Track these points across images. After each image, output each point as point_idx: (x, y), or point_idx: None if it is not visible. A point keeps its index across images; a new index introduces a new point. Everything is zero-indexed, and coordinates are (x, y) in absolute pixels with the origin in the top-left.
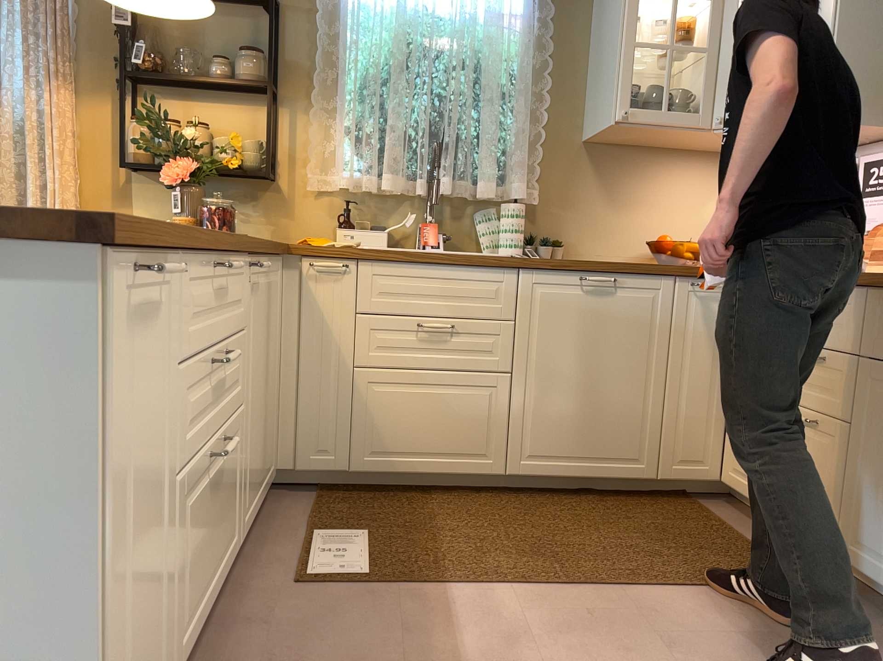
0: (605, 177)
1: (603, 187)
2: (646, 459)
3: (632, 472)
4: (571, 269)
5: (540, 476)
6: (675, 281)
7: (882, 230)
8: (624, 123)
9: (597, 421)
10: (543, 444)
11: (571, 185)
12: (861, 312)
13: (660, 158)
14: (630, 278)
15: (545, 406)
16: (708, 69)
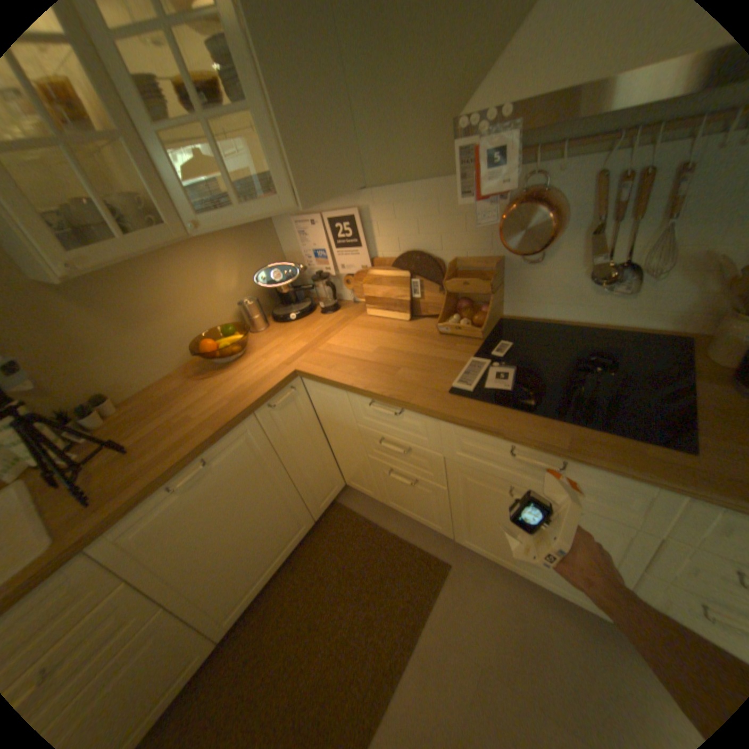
0: (95, 307)
1: (103, 318)
2: (303, 524)
3: (299, 538)
4: (148, 497)
5: (243, 612)
6: (253, 416)
7: (364, 278)
8: (73, 275)
9: (259, 546)
10: (230, 602)
11: (60, 337)
12: (437, 428)
13: (144, 259)
14: (214, 448)
15: (212, 586)
16: (137, 161)
